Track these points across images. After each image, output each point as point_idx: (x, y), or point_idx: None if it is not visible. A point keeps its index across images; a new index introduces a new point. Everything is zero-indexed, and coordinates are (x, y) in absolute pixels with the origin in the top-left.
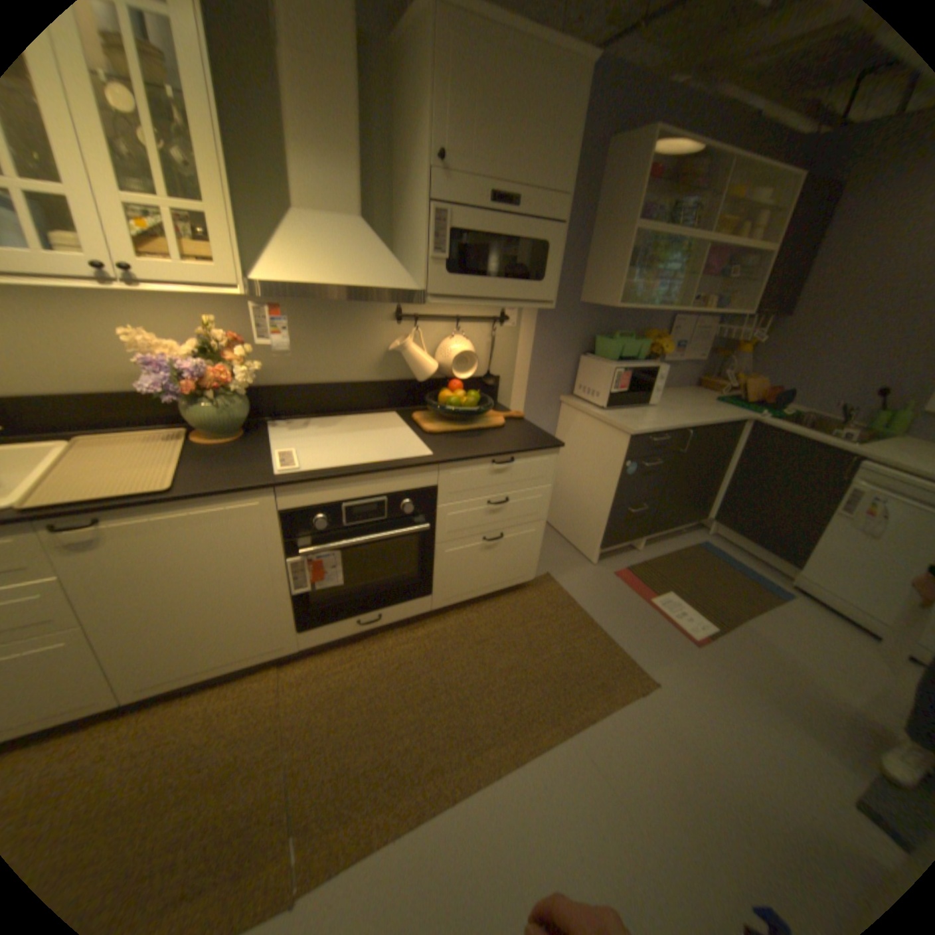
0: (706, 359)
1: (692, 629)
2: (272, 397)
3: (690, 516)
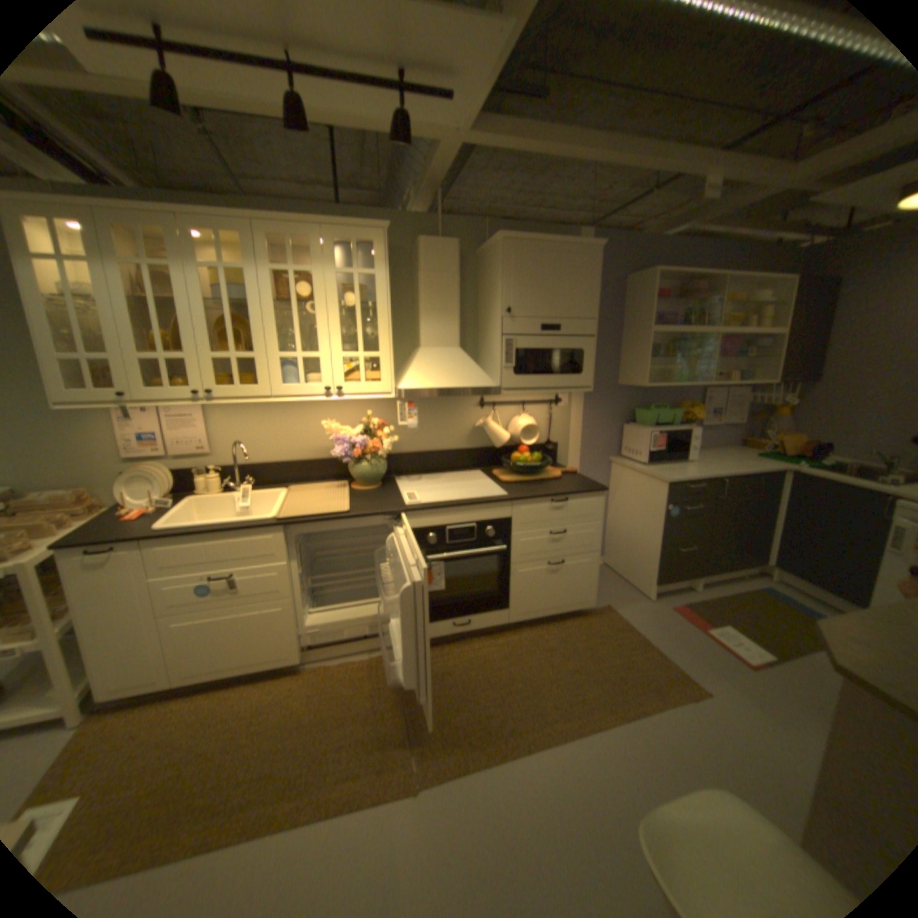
0: (745, 423)
1: (749, 658)
2: (398, 461)
3: (747, 561)
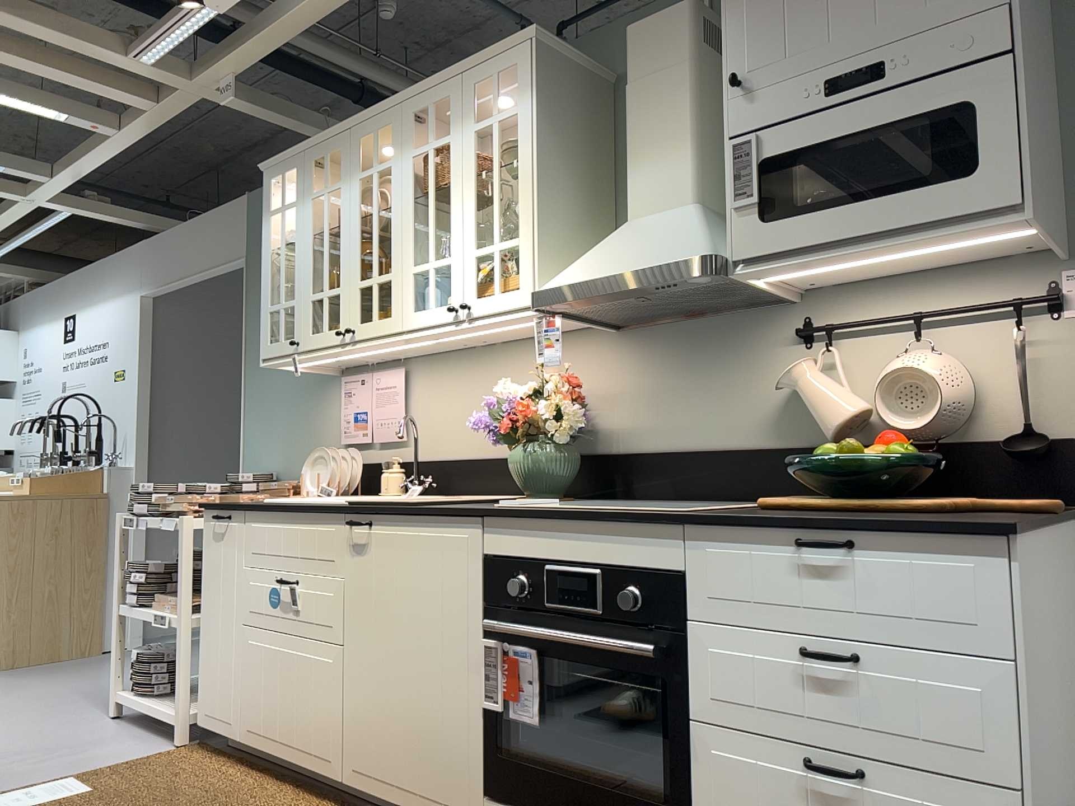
0: None
1: None
2: (627, 468)
3: None
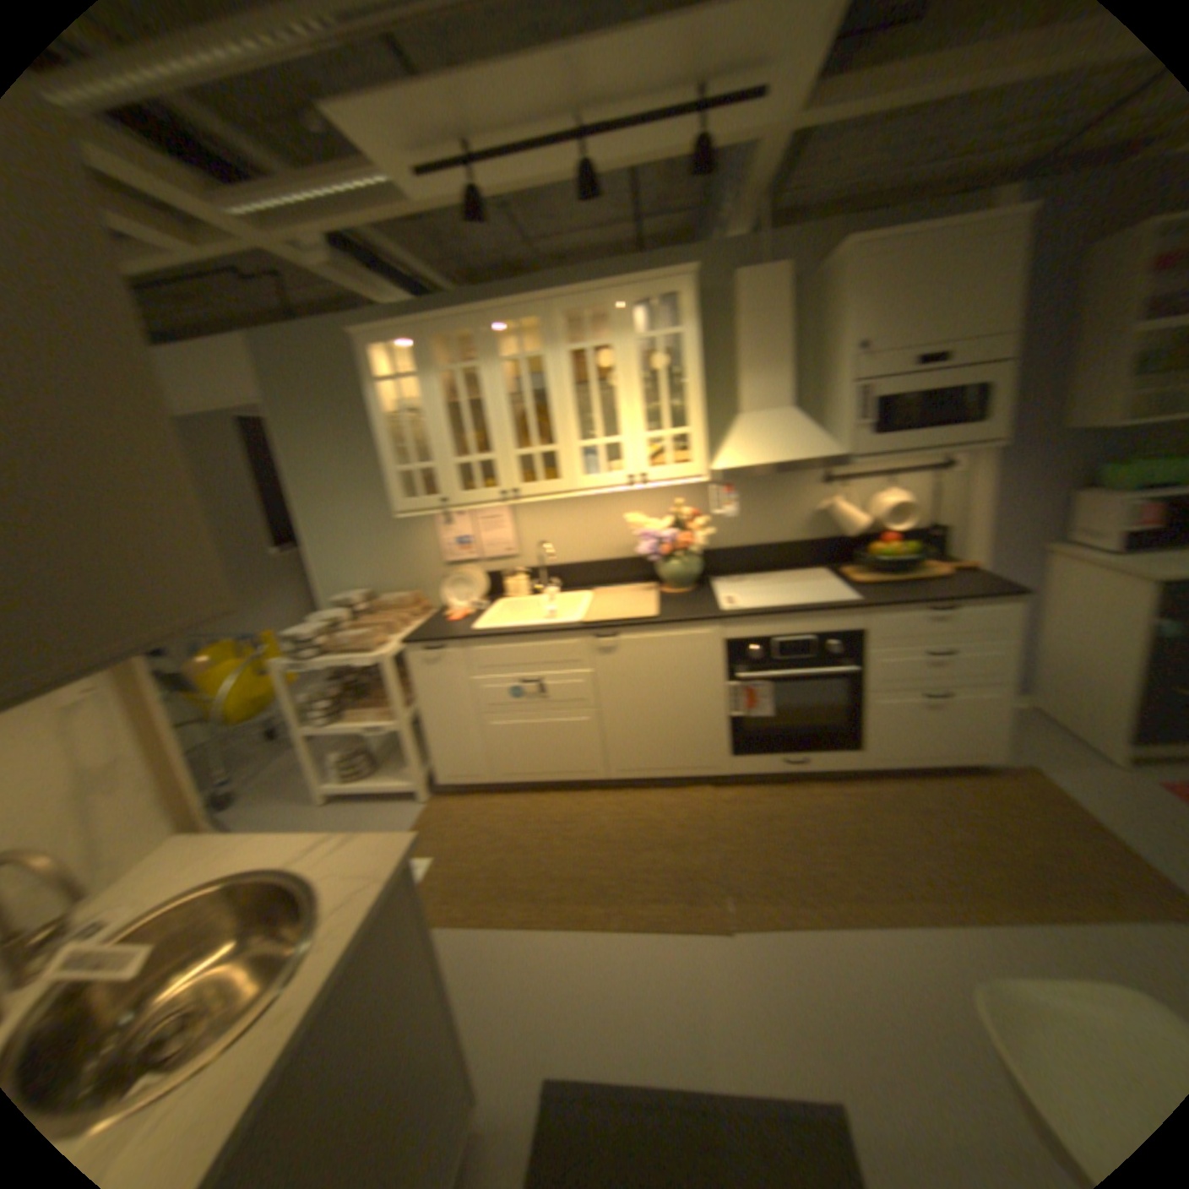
0: None
1: None
2: (712, 559)
3: None
